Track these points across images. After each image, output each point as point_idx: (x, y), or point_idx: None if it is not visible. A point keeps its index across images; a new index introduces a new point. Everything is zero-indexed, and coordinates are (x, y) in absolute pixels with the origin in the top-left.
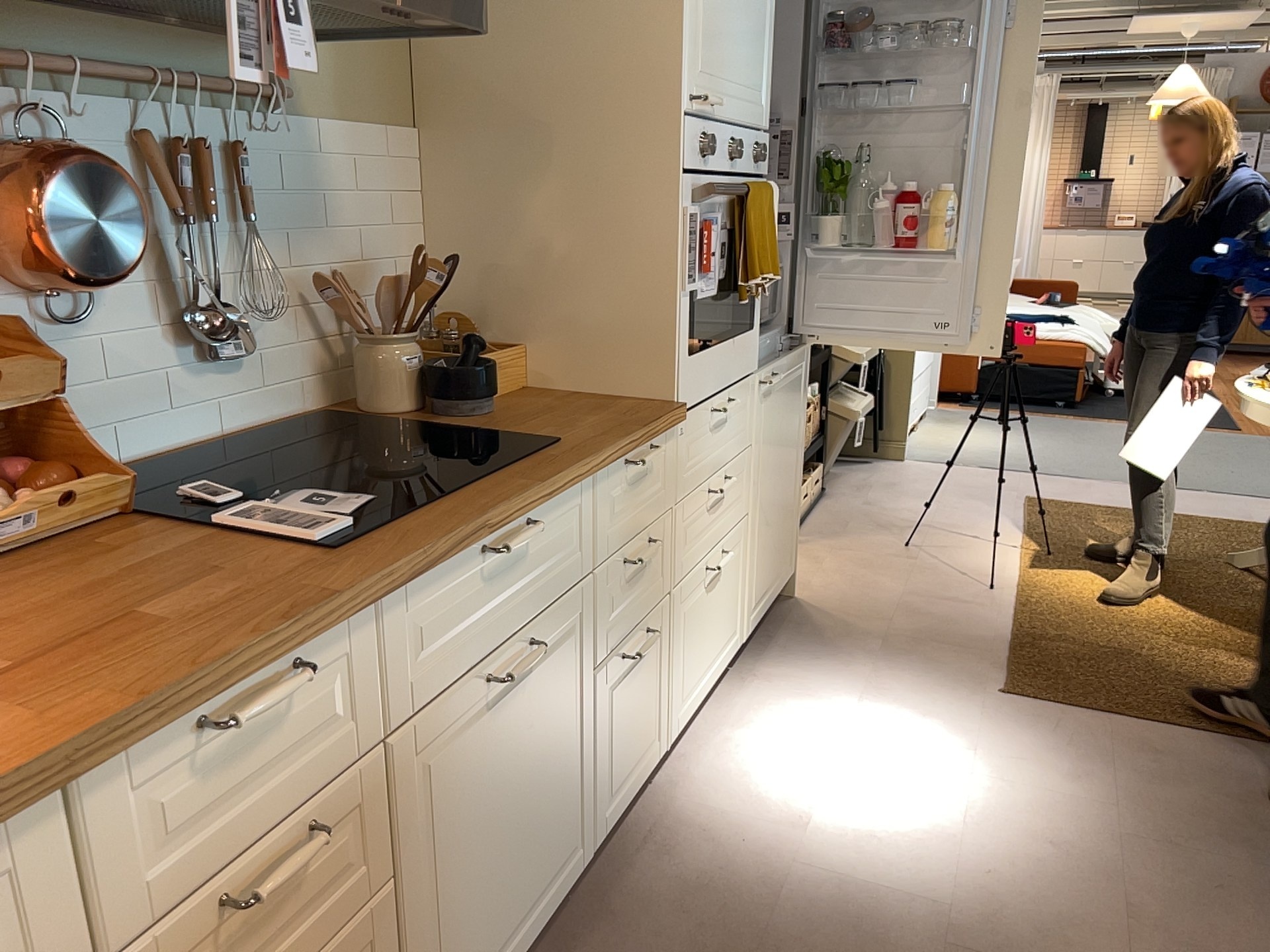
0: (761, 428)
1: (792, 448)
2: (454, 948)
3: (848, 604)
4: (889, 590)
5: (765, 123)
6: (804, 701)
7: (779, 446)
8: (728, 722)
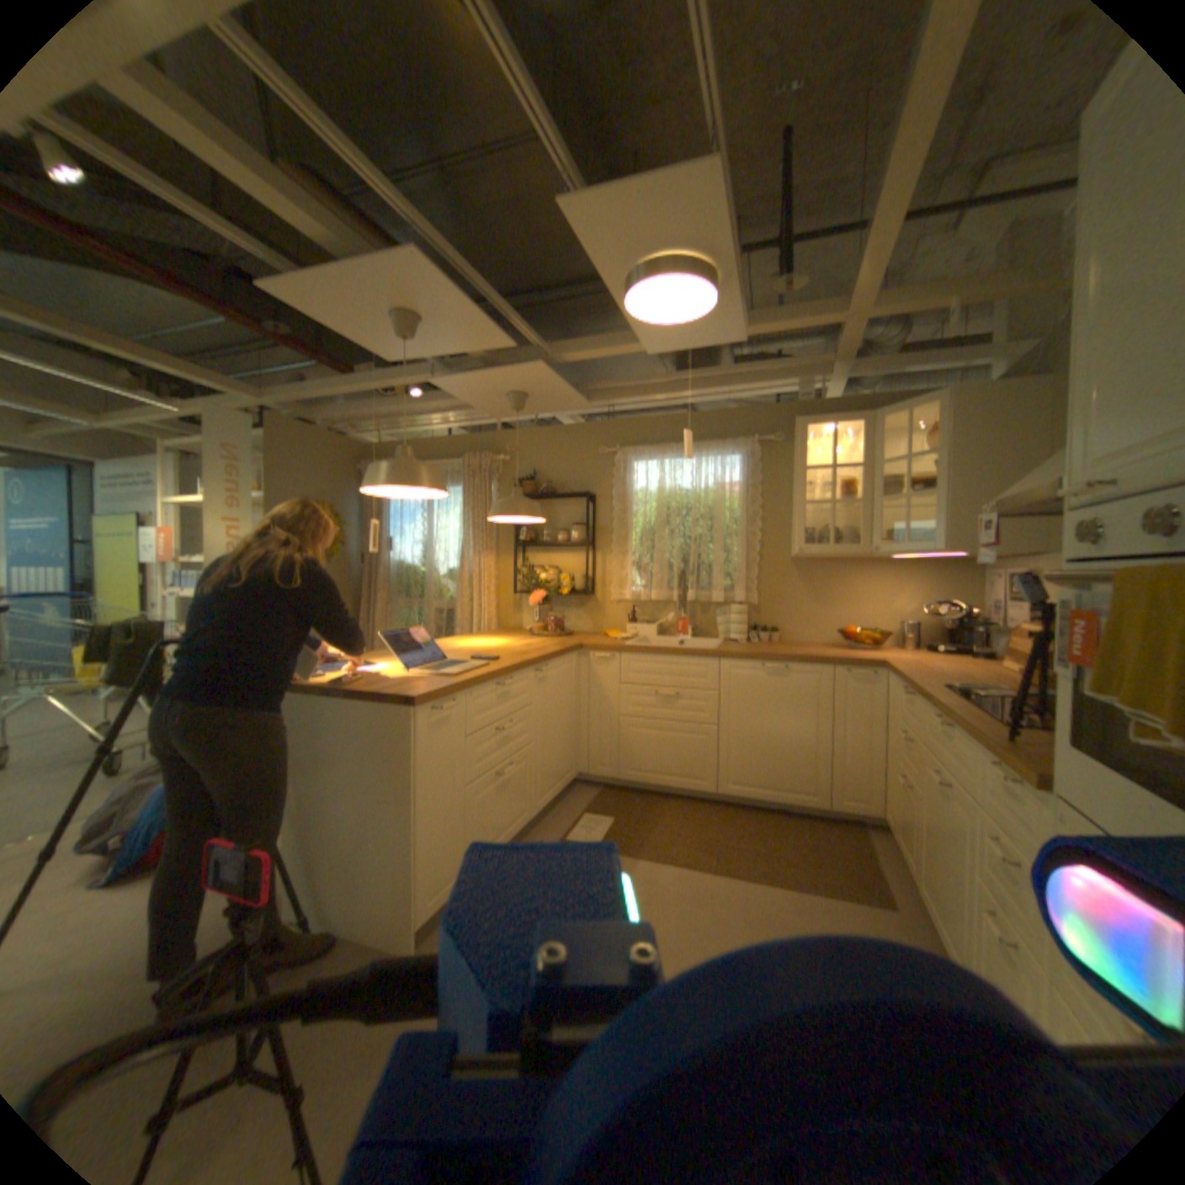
0: None
1: None
2: (926, 864)
3: None
4: None
5: None
6: None
7: None
8: None
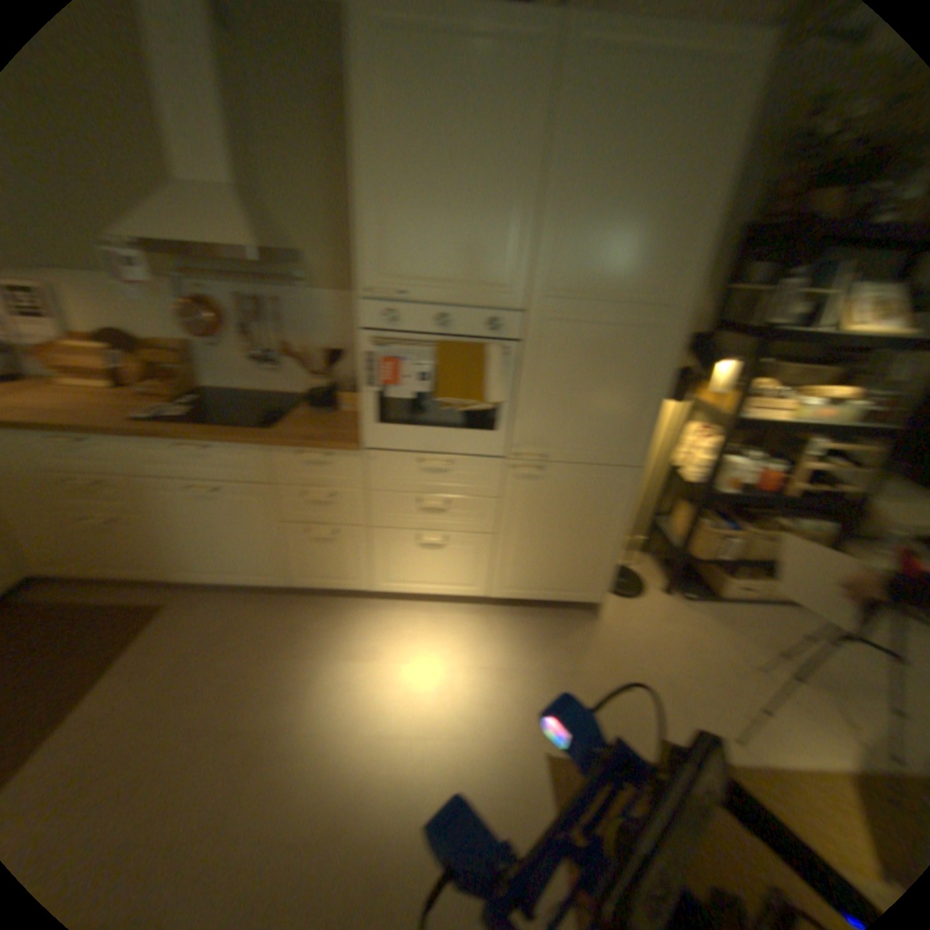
0: (519, 494)
1: (596, 526)
2: (189, 554)
3: (617, 648)
4: (664, 671)
5: (518, 301)
6: (472, 644)
7: (560, 515)
8: (434, 616)
